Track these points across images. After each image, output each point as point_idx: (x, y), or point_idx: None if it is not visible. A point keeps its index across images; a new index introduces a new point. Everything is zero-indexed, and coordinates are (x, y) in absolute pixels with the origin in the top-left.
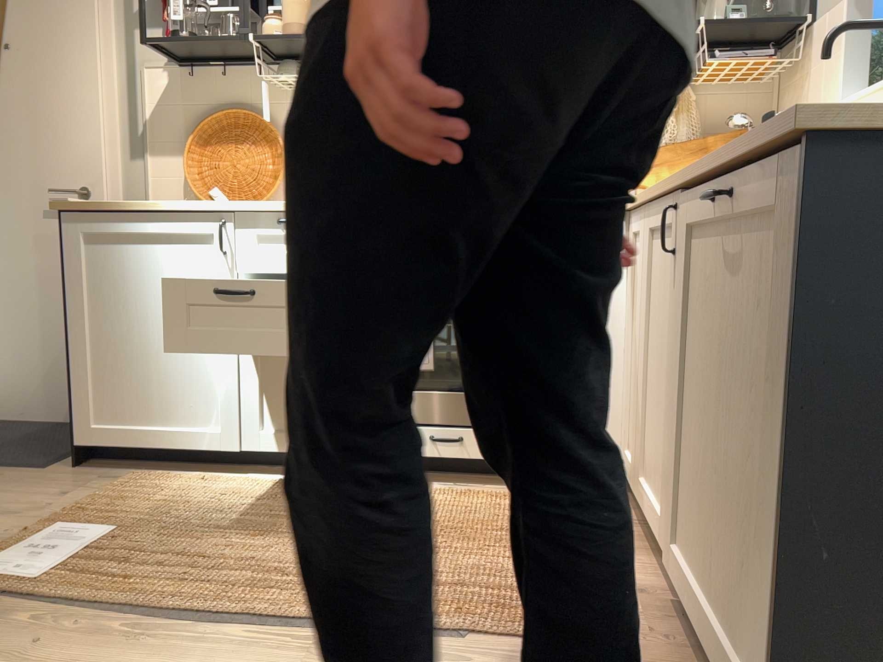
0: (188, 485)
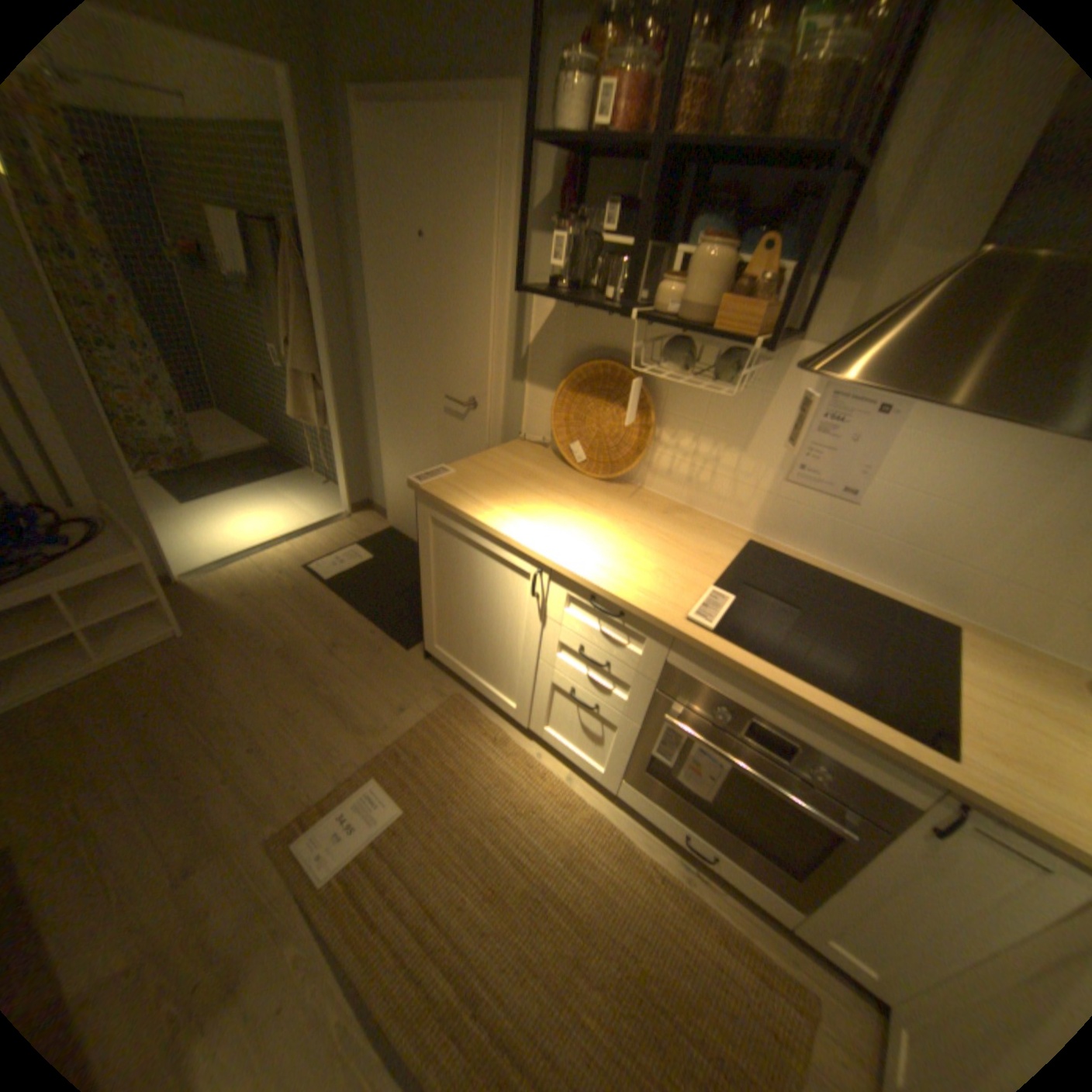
0: (481, 743)
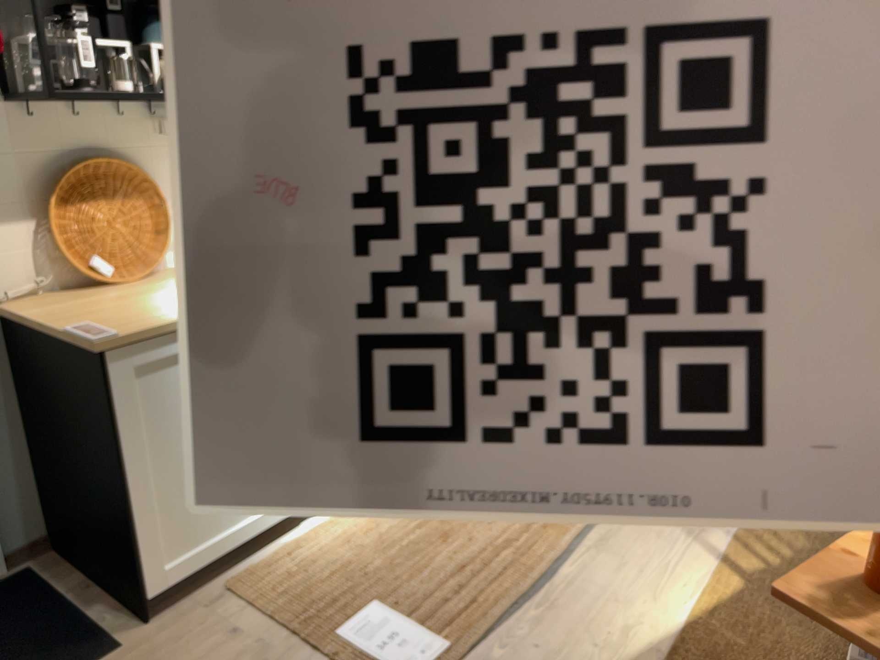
0: (300, 555)
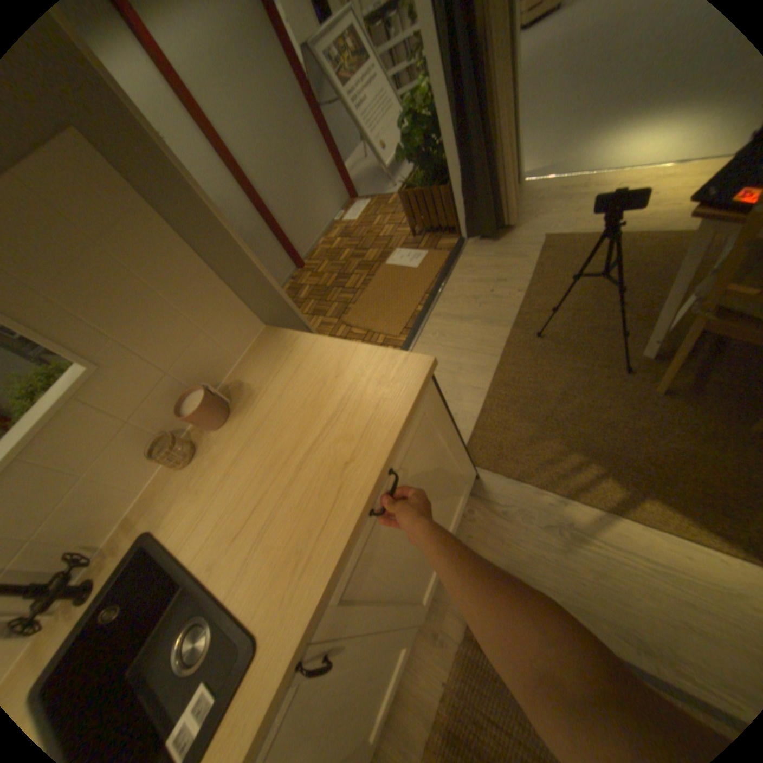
0: None
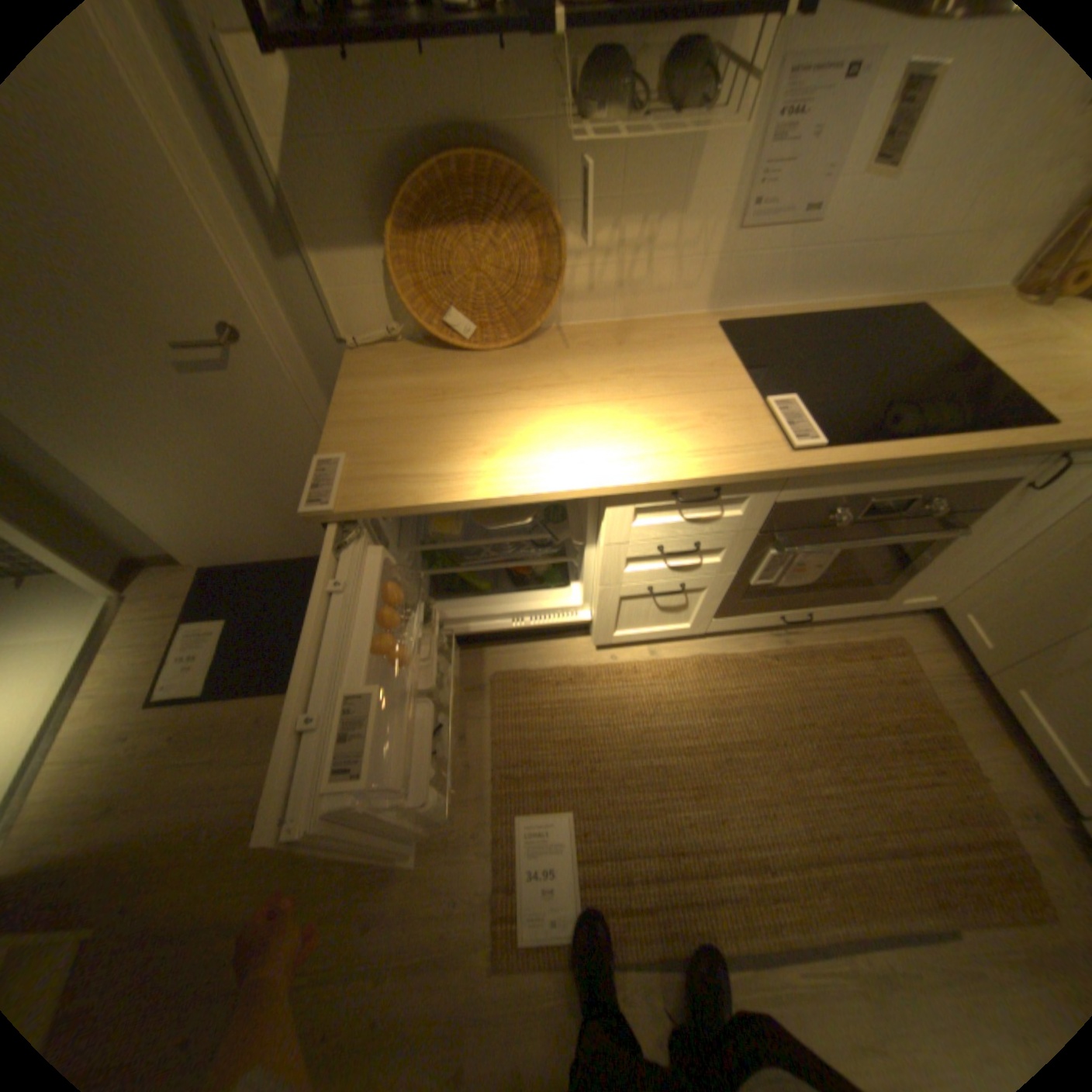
0: (562, 692)
